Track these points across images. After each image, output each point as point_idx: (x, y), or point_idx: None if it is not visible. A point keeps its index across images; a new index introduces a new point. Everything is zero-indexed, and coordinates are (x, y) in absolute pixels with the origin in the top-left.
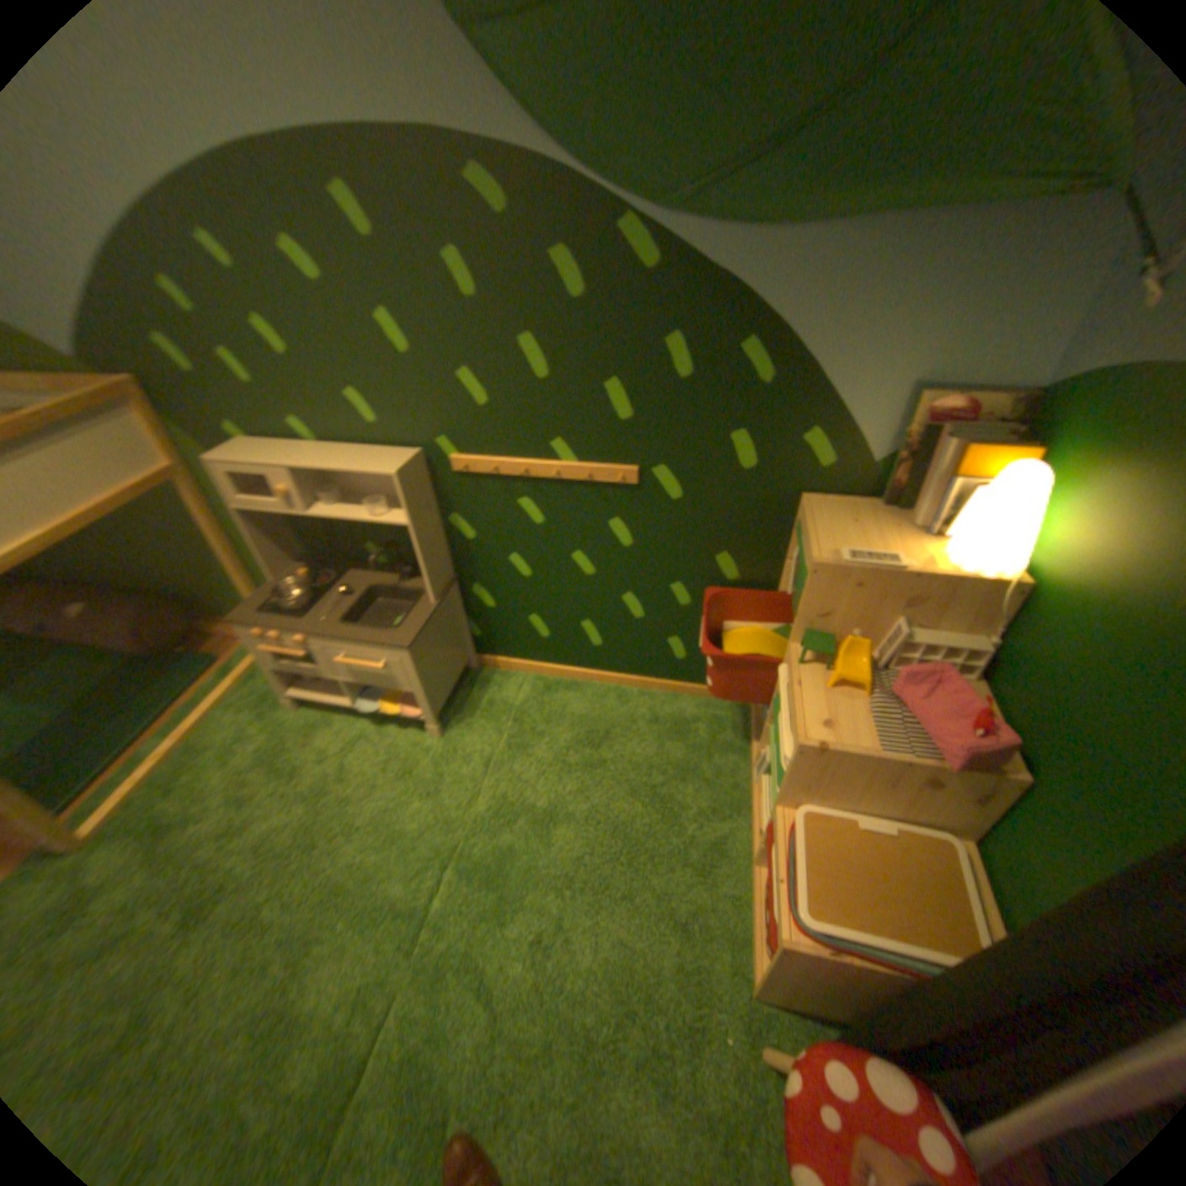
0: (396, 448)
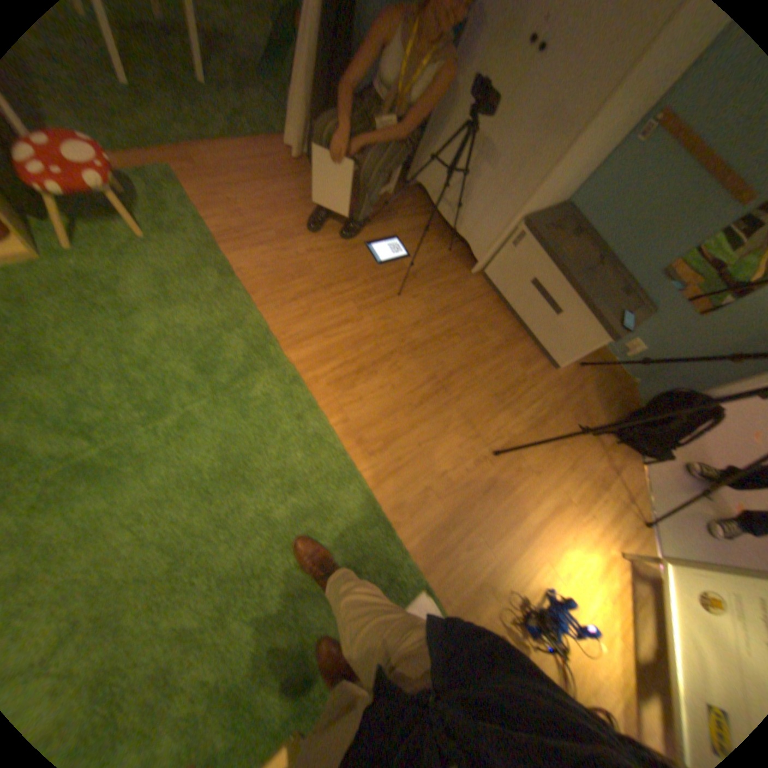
0: None
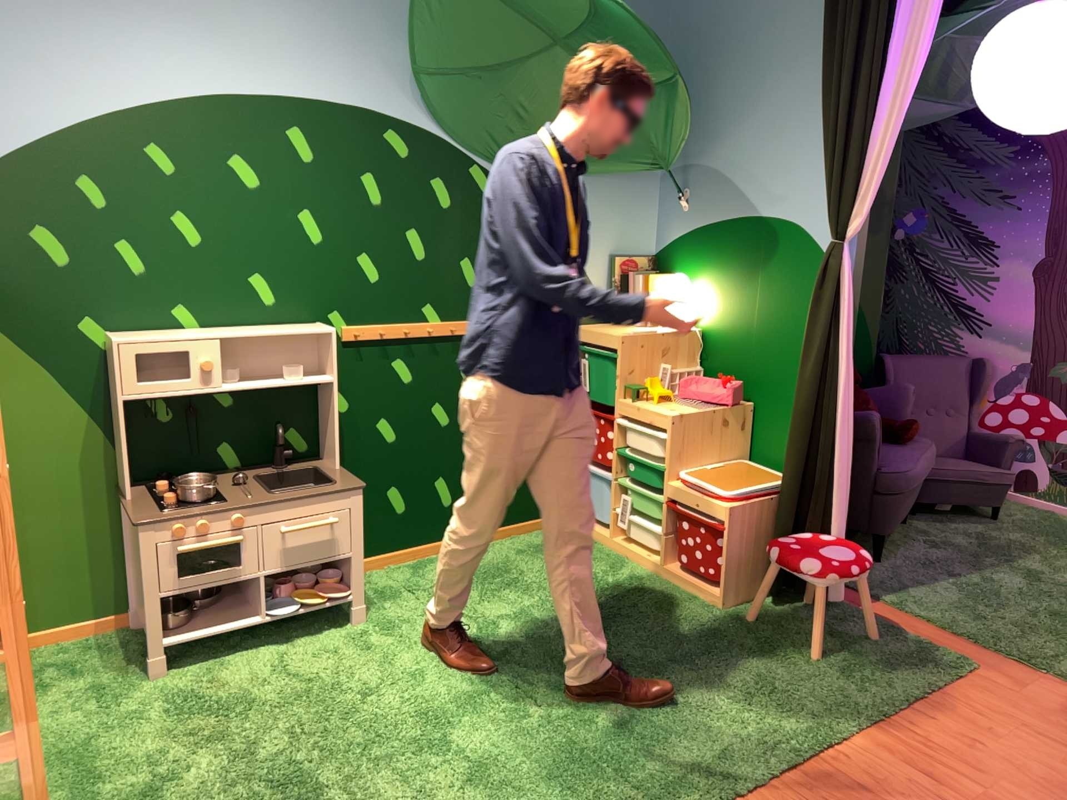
0: (291, 323)
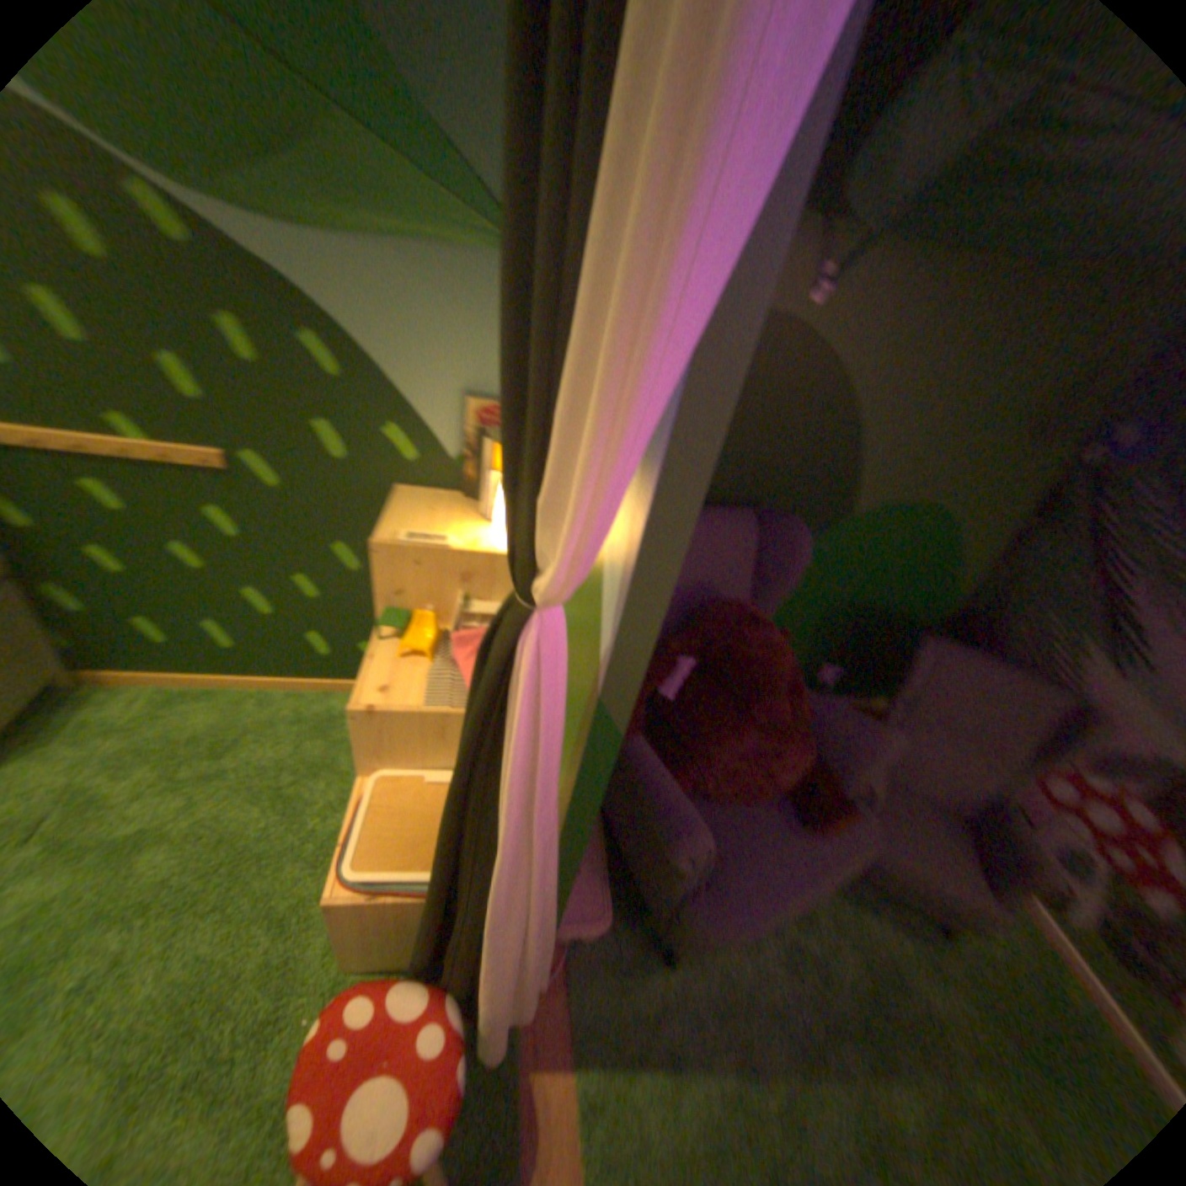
0: None
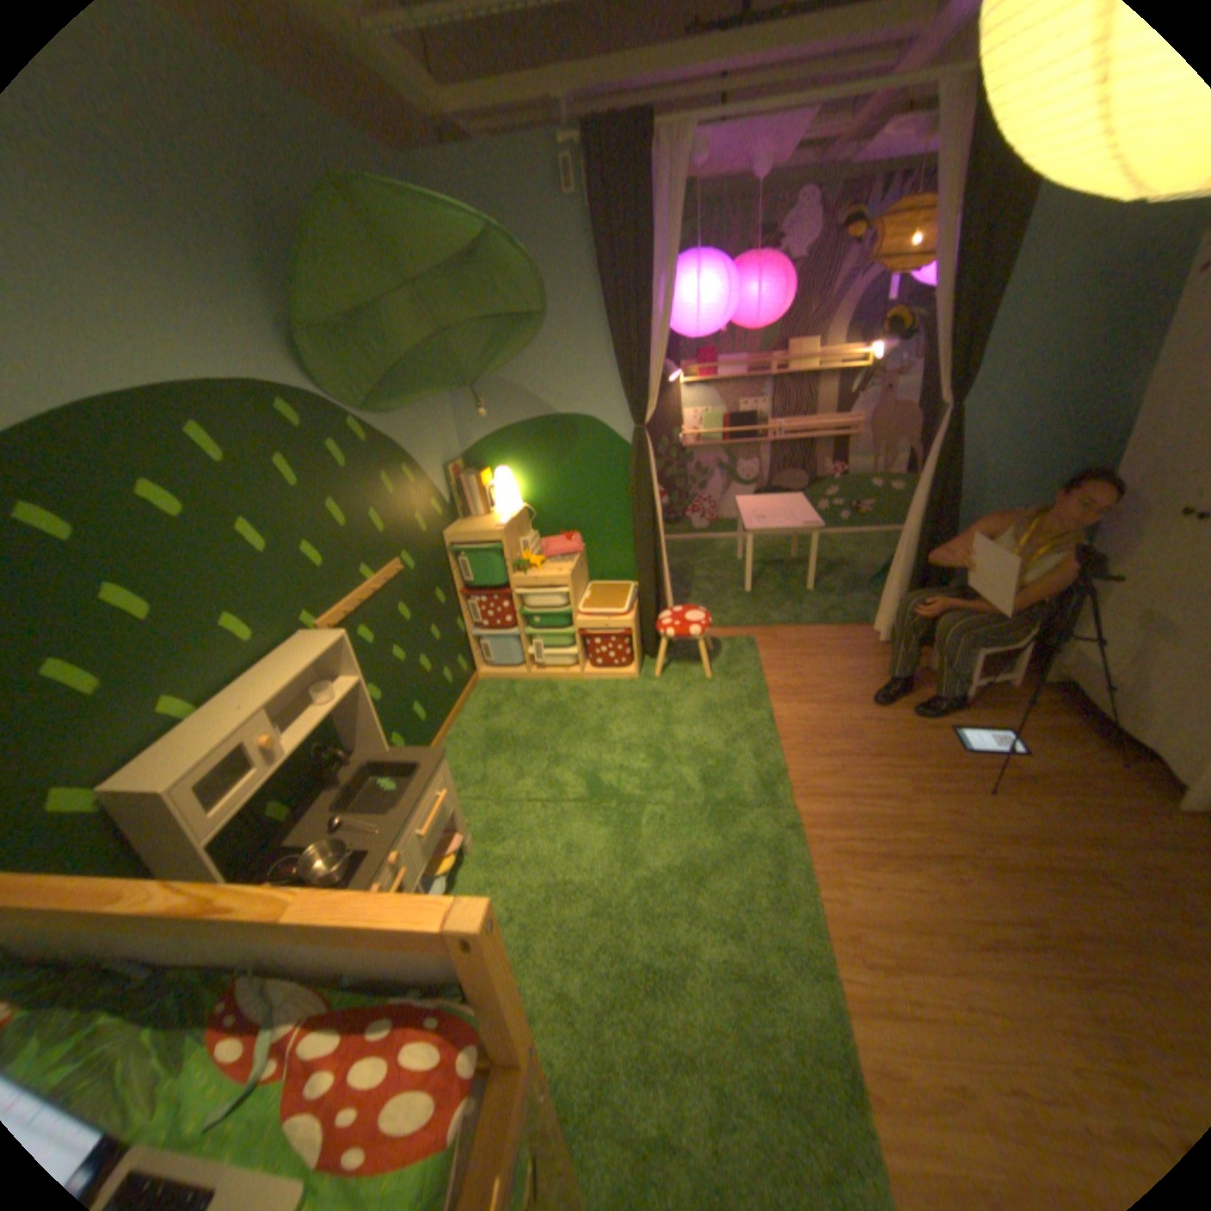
0: (277, 647)
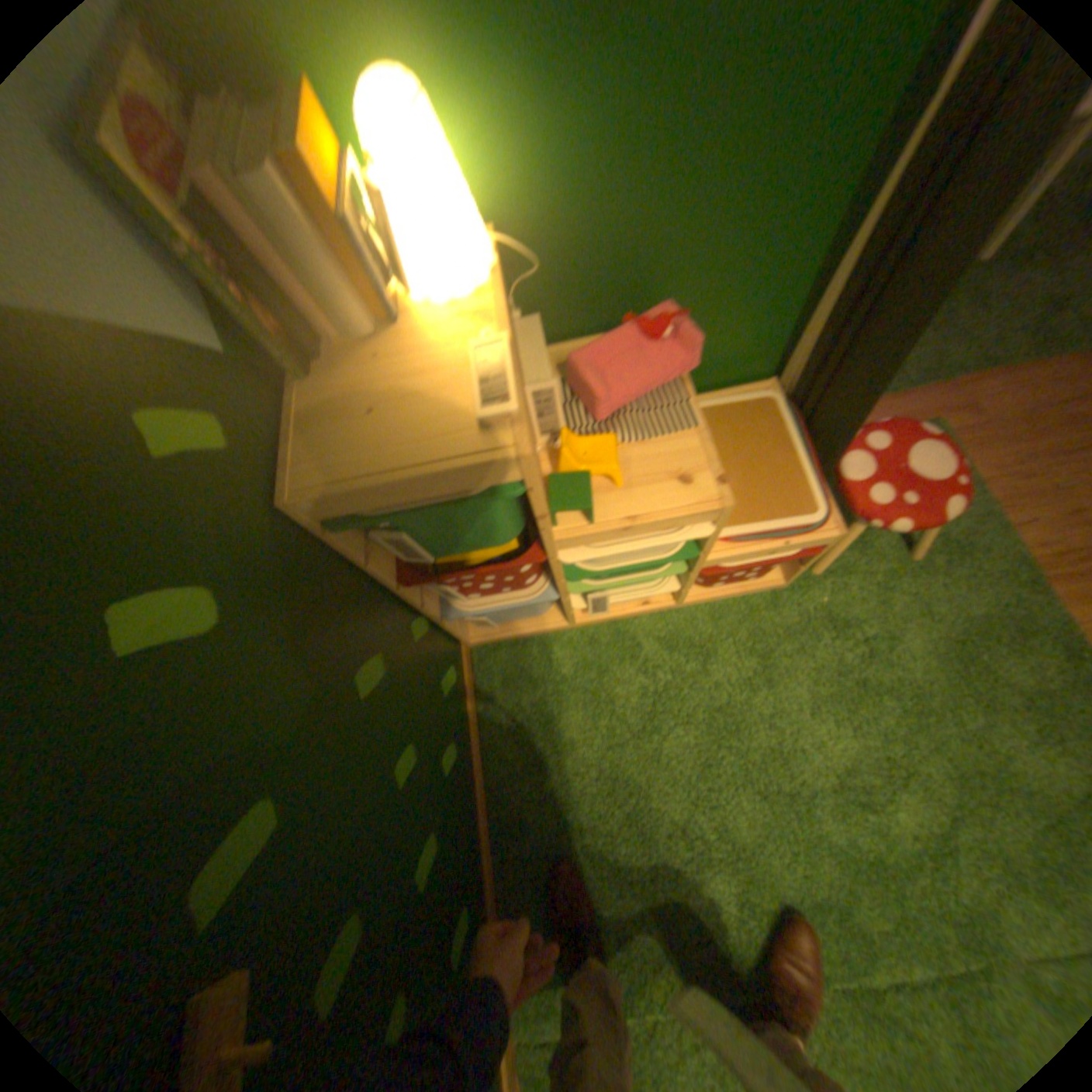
0: None
